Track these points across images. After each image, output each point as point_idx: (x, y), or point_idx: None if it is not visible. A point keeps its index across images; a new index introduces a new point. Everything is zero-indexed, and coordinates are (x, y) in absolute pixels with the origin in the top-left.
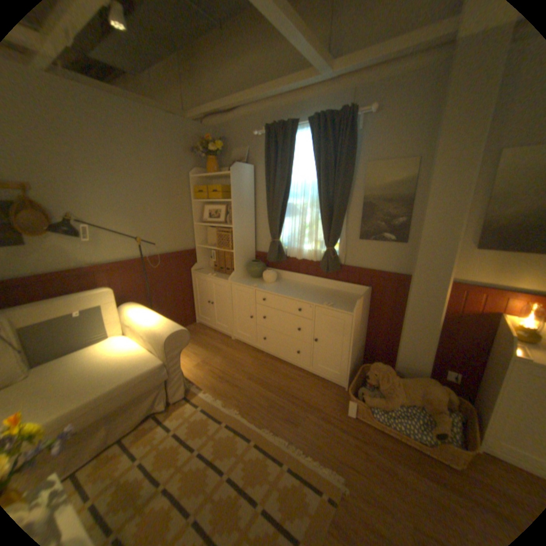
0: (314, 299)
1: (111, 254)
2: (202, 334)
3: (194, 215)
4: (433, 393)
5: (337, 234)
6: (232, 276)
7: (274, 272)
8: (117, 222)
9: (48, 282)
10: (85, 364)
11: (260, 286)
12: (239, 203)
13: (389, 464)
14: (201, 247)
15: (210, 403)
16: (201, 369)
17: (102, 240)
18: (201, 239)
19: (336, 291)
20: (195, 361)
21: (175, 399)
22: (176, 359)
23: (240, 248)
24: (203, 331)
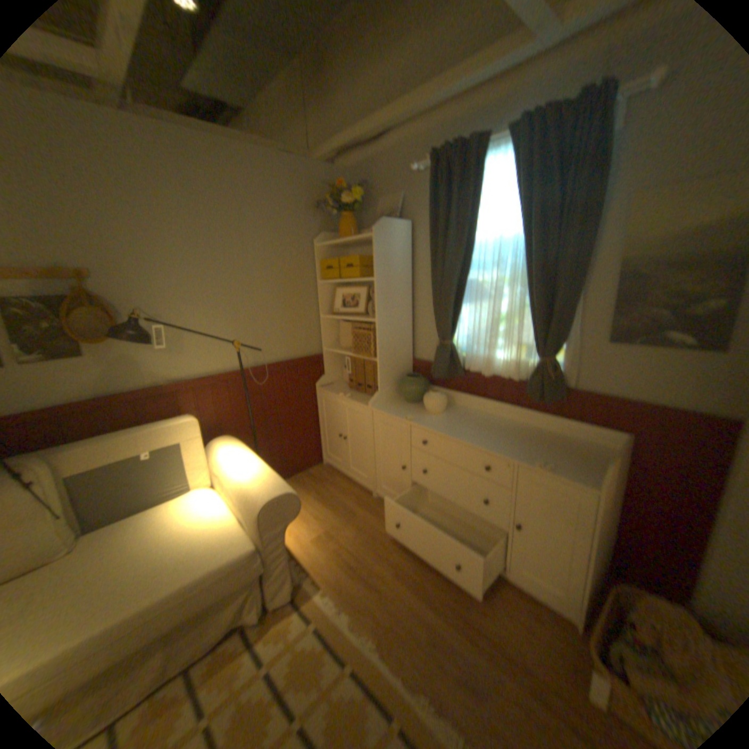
0: (516, 451)
1: (202, 366)
2: (330, 484)
3: (322, 303)
4: None
5: (564, 333)
6: (375, 400)
7: (442, 395)
8: (210, 319)
9: (114, 407)
10: (147, 538)
11: (420, 420)
12: (387, 282)
13: None
14: (332, 351)
15: (329, 619)
16: (322, 548)
17: (188, 345)
18: (331, 339)
19: (557, 436)
20: (315, 532)
21: (275, 604)
22: (278, 541)
23: (388, 355)
24: (331, 479)
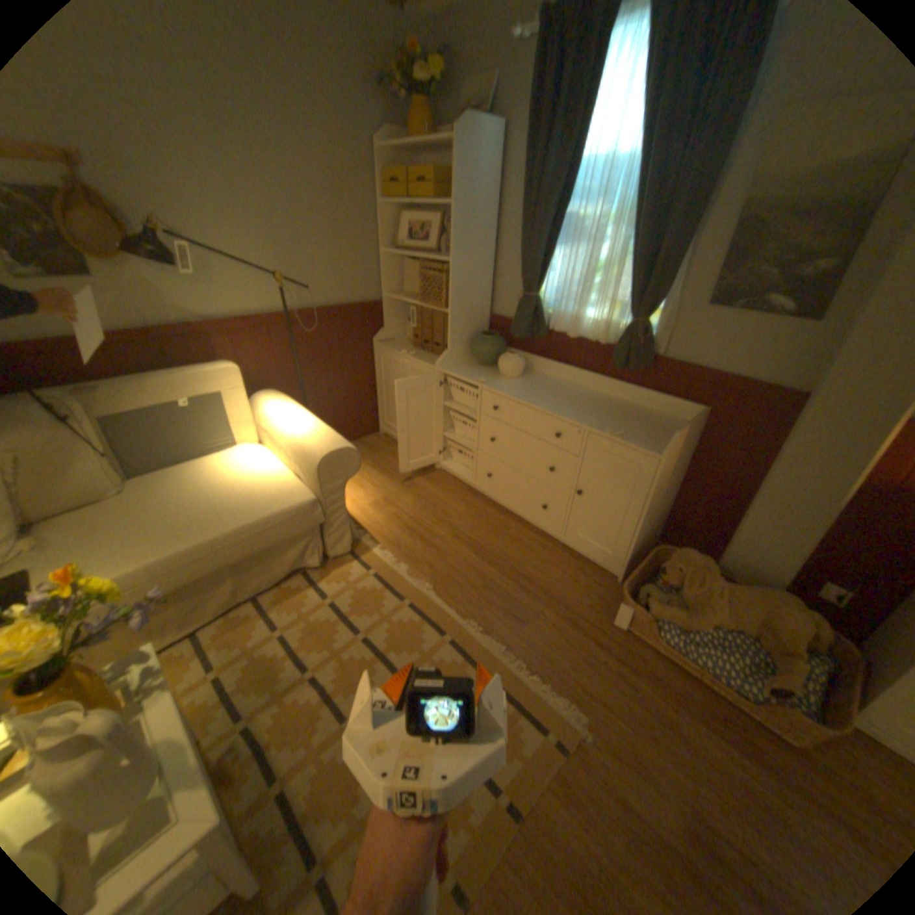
0: (589, 418)
1: (236, 301)
2: (388, 453)
3: (382, 231)
4: (787, 621)
5: (663, 289)
6: (444, 359)
7: (520, 358)
8: (242, 239)
9: (137, 343)
10: (201, 483)
11: (492, 383)
12: (467, 208)
13: (670, 712)
14: (393, 298)
15: (389, 565)
16: (381, 510)
17: (218, 272)
18: (393, 281)
19: (635, 407)
20: (372, 495)
21: (336, 551)
22: (338, 493)
23: (462, 306)
24: (389, 448)
